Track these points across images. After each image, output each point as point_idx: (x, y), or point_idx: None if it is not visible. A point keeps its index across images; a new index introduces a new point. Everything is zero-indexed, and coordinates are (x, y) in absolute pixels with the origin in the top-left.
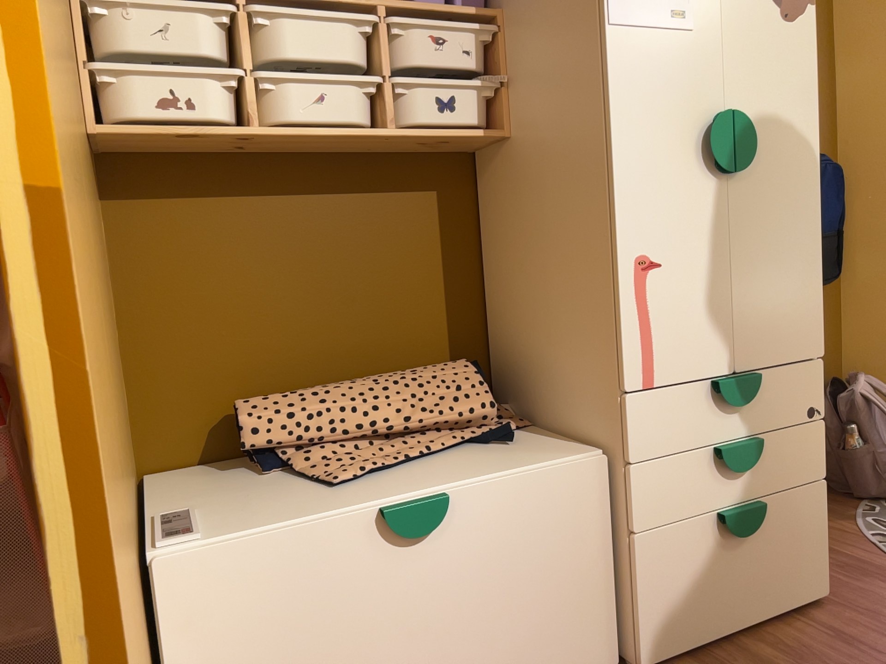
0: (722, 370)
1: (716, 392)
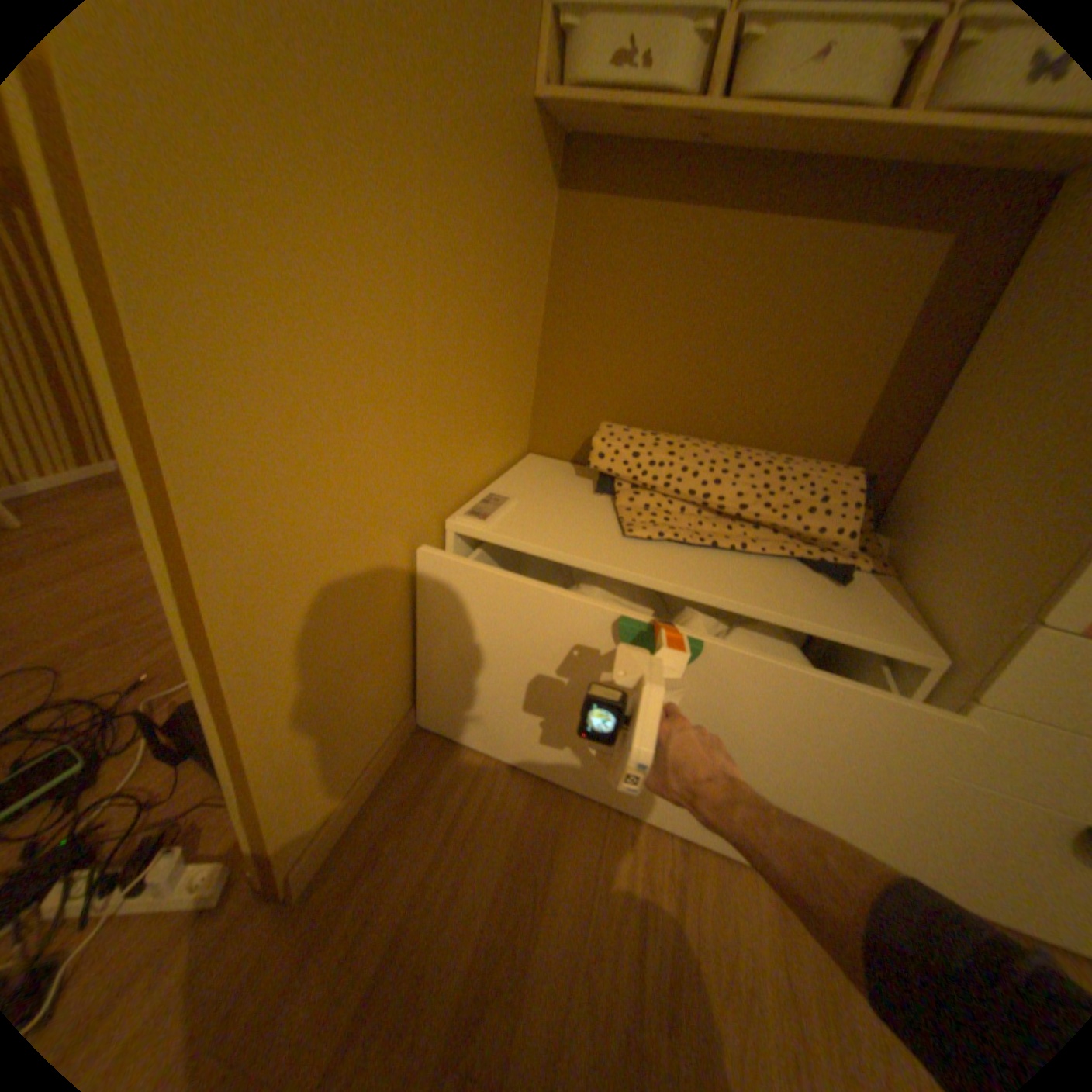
0: None
1: None
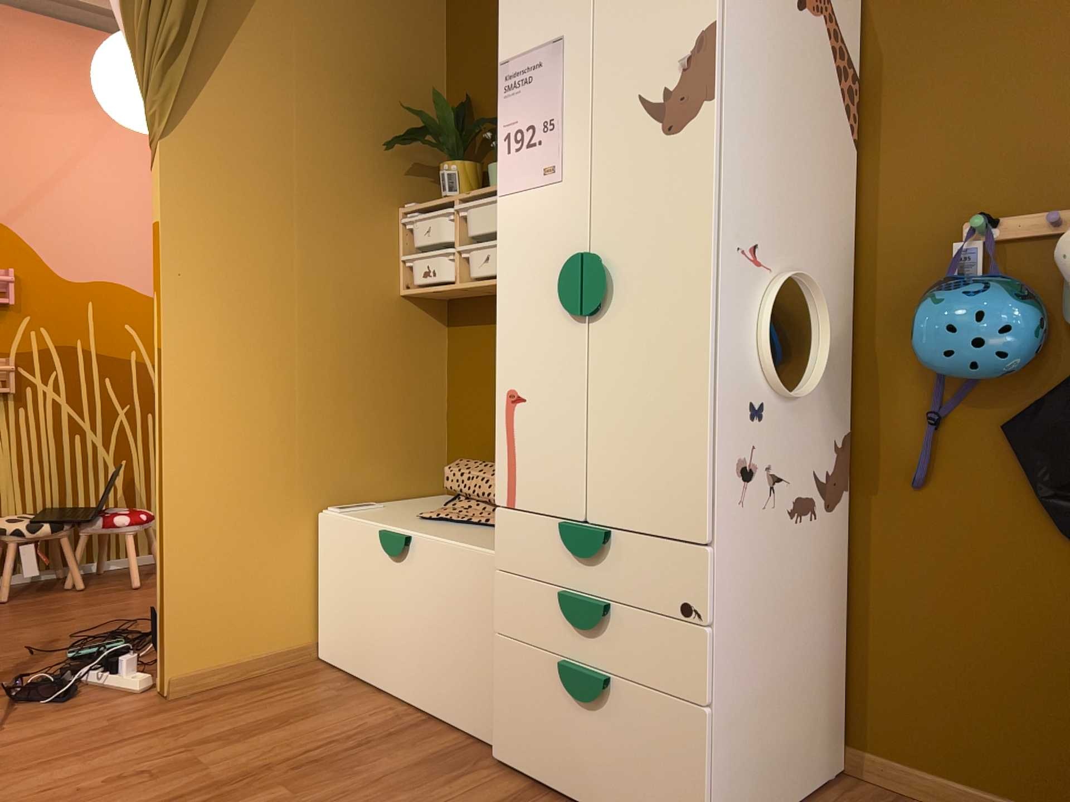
0: (572, 515)
1: (563, 535)
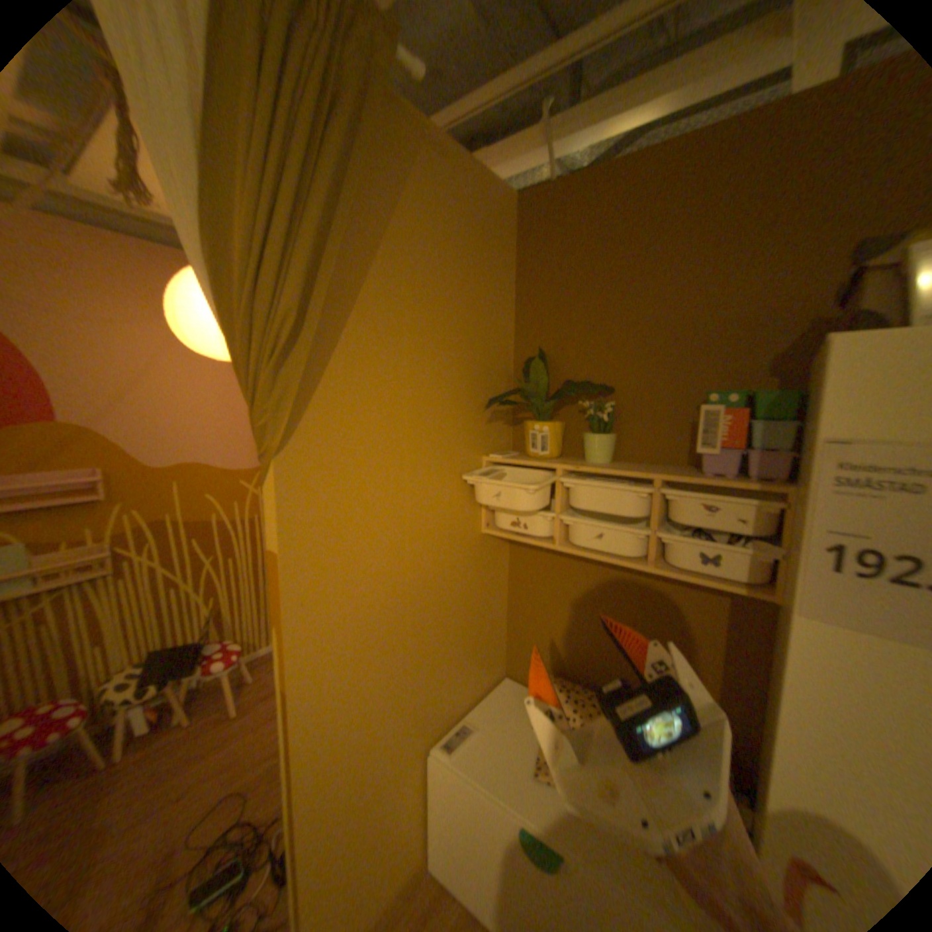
0: None
1: None
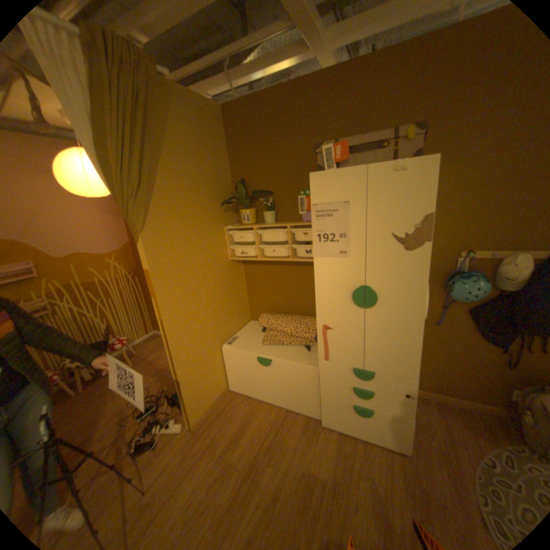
0: (357, 367)
1: (353, 372)
